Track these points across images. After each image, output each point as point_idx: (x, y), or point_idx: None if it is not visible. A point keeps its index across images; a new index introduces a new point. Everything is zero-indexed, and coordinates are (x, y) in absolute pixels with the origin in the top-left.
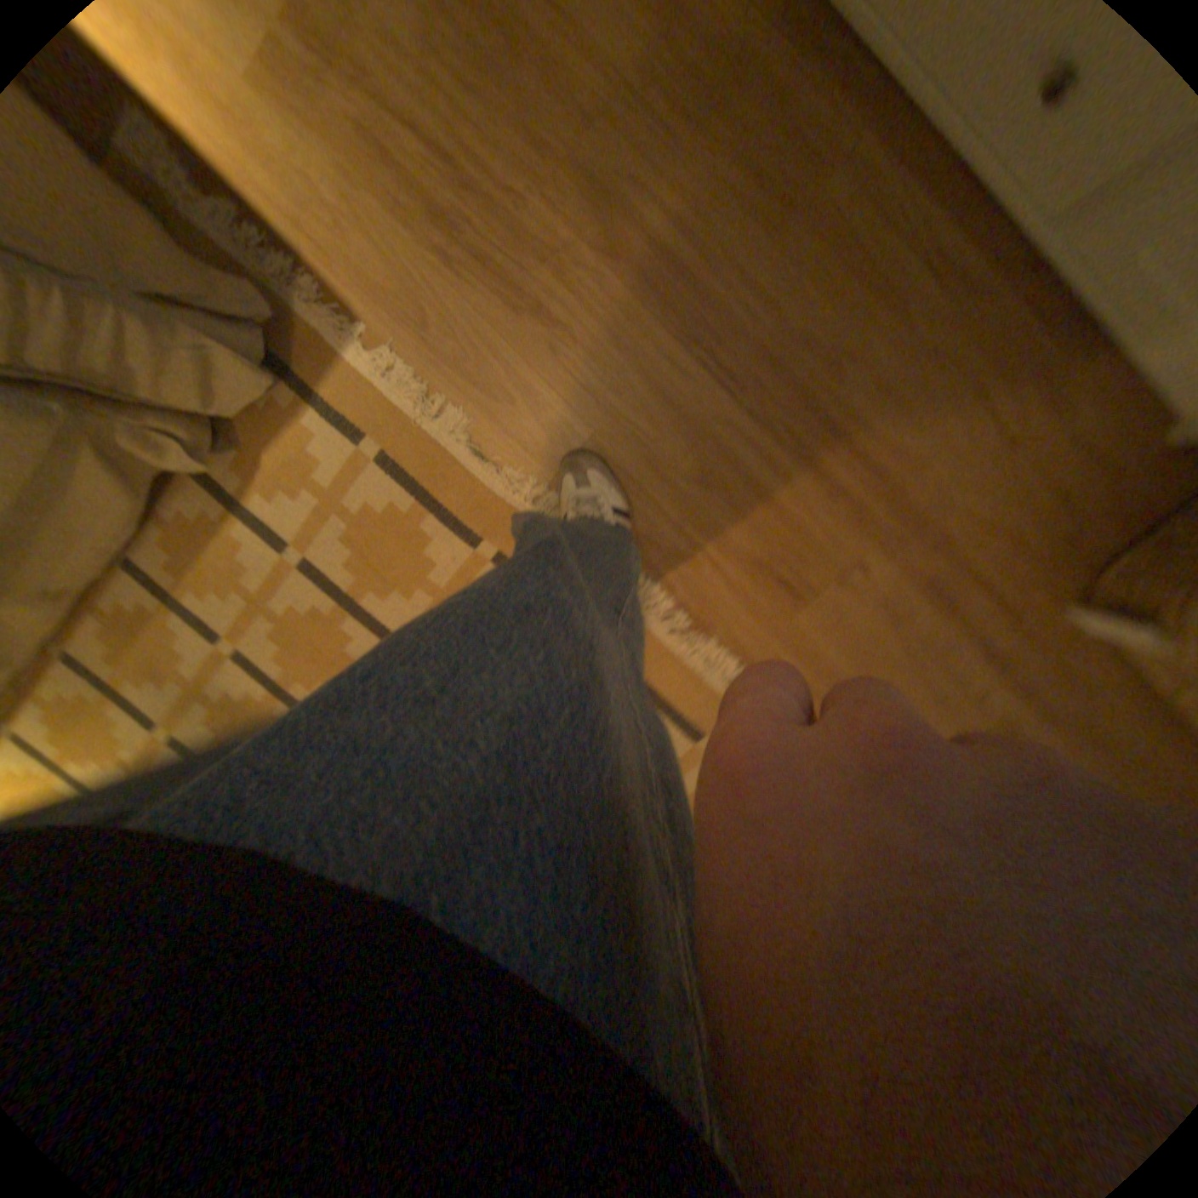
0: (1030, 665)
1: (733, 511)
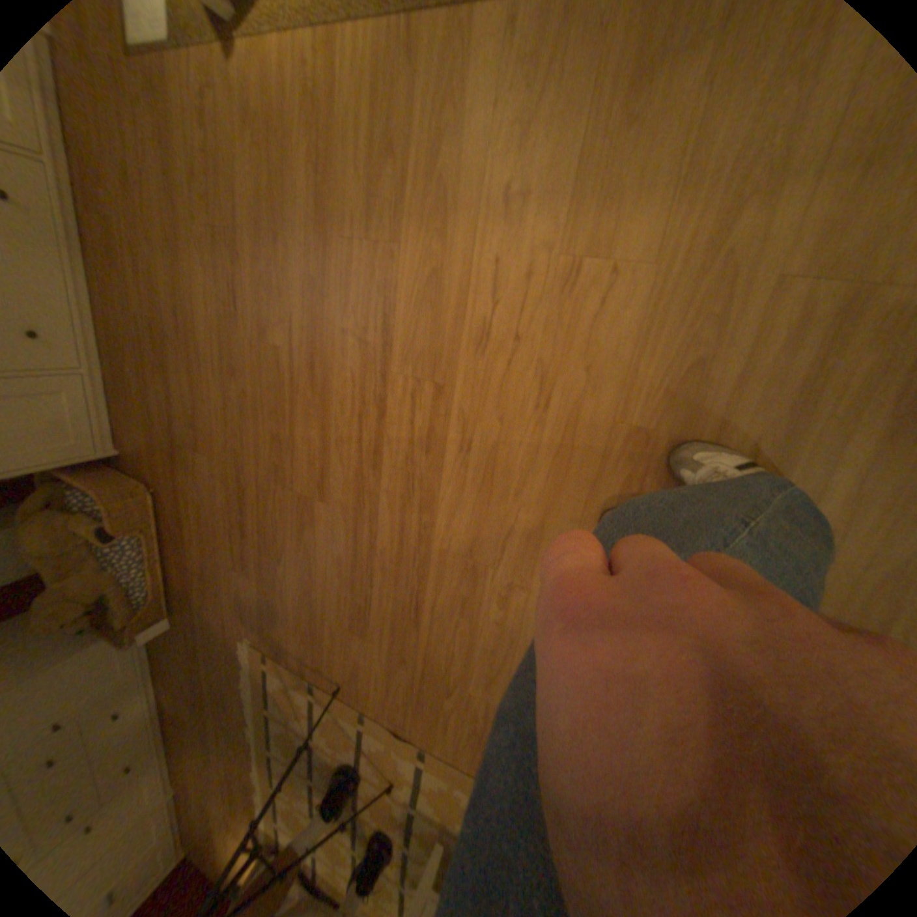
0: (179, 618)
1: (213, 719)
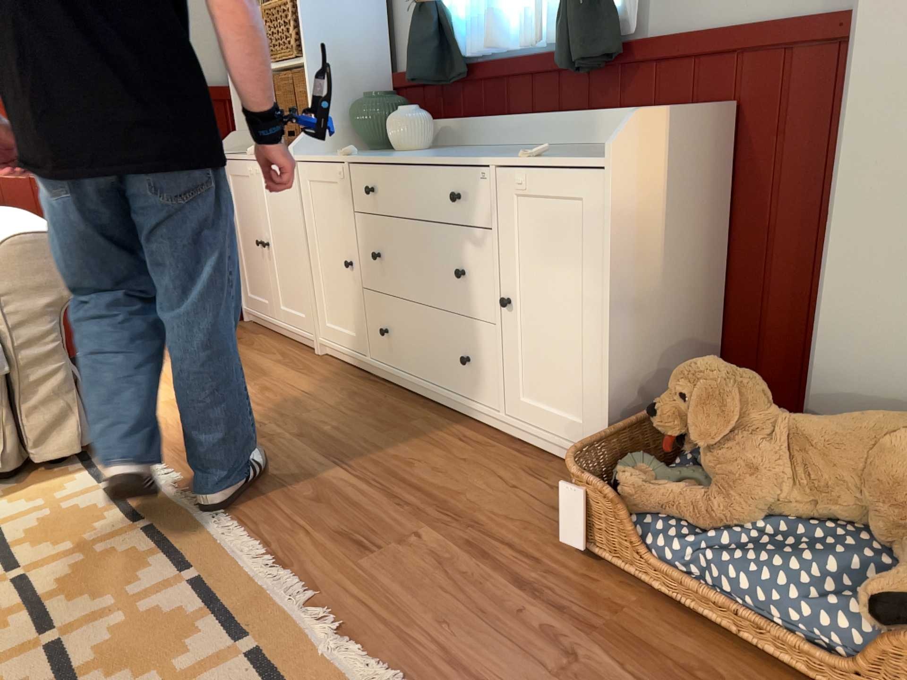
0: (558, 590)
1: (330, 511)
